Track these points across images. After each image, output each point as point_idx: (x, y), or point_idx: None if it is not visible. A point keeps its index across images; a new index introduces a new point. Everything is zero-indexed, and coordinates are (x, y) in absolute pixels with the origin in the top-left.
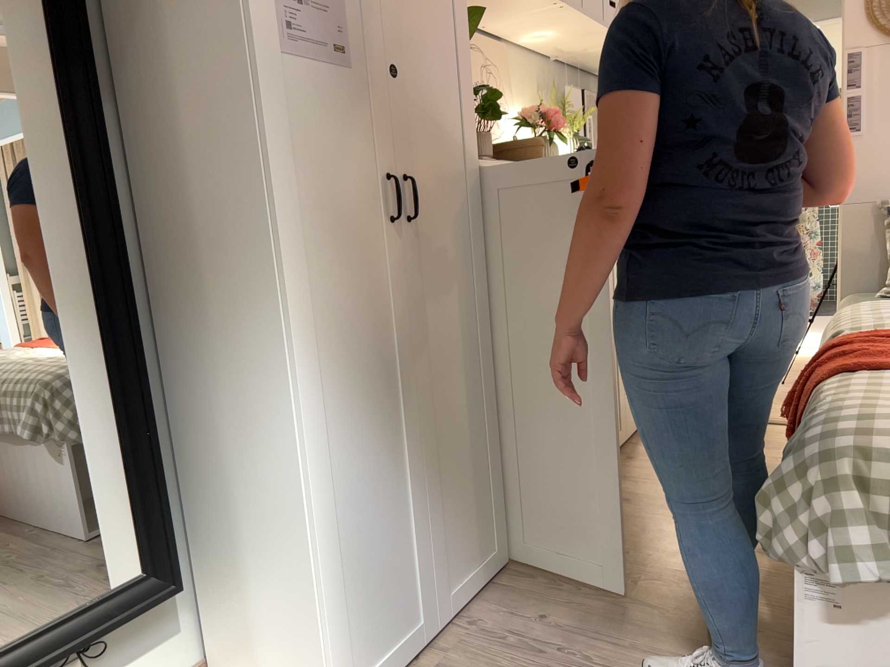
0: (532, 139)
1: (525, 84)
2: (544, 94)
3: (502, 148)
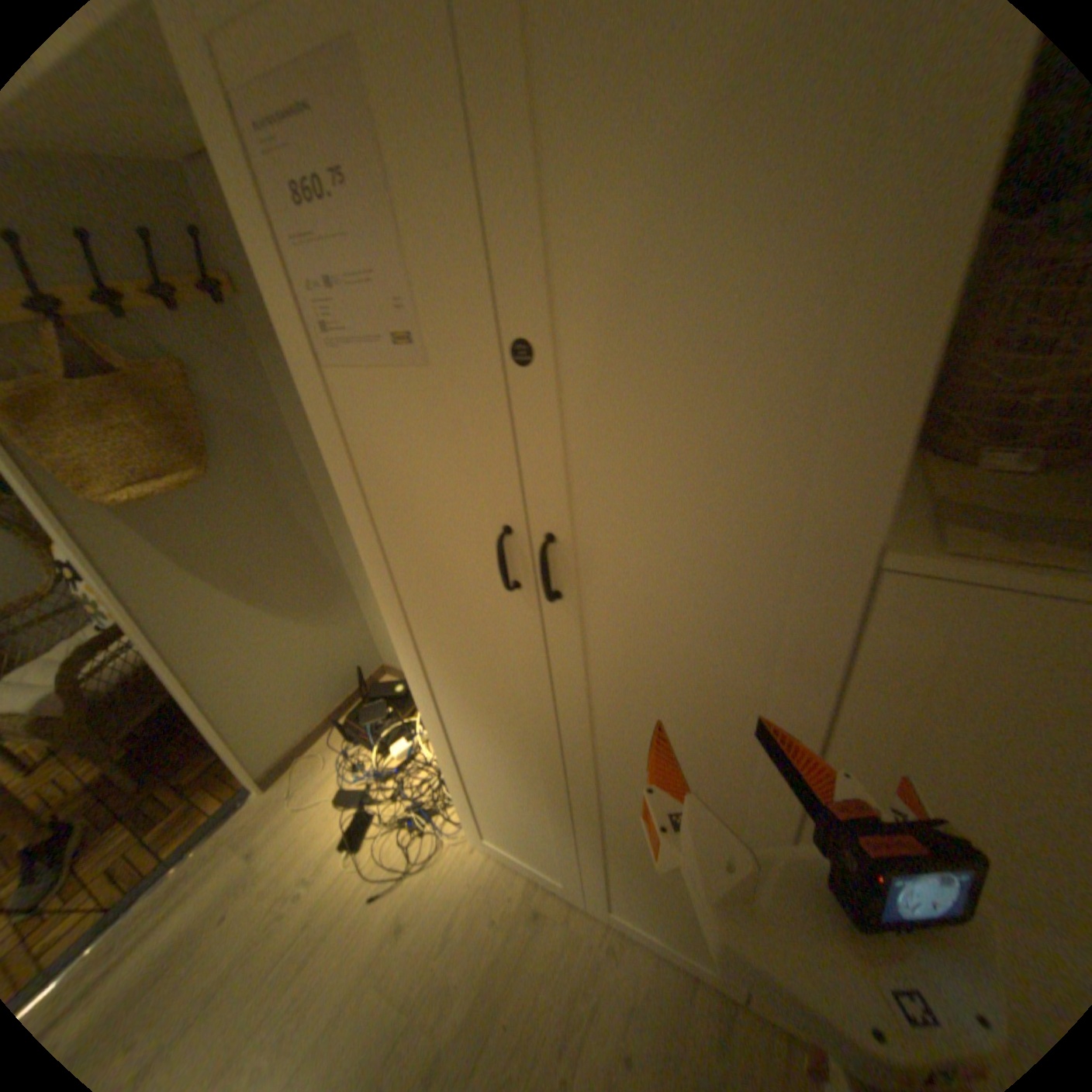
0: None
1: None
2: None
3: None
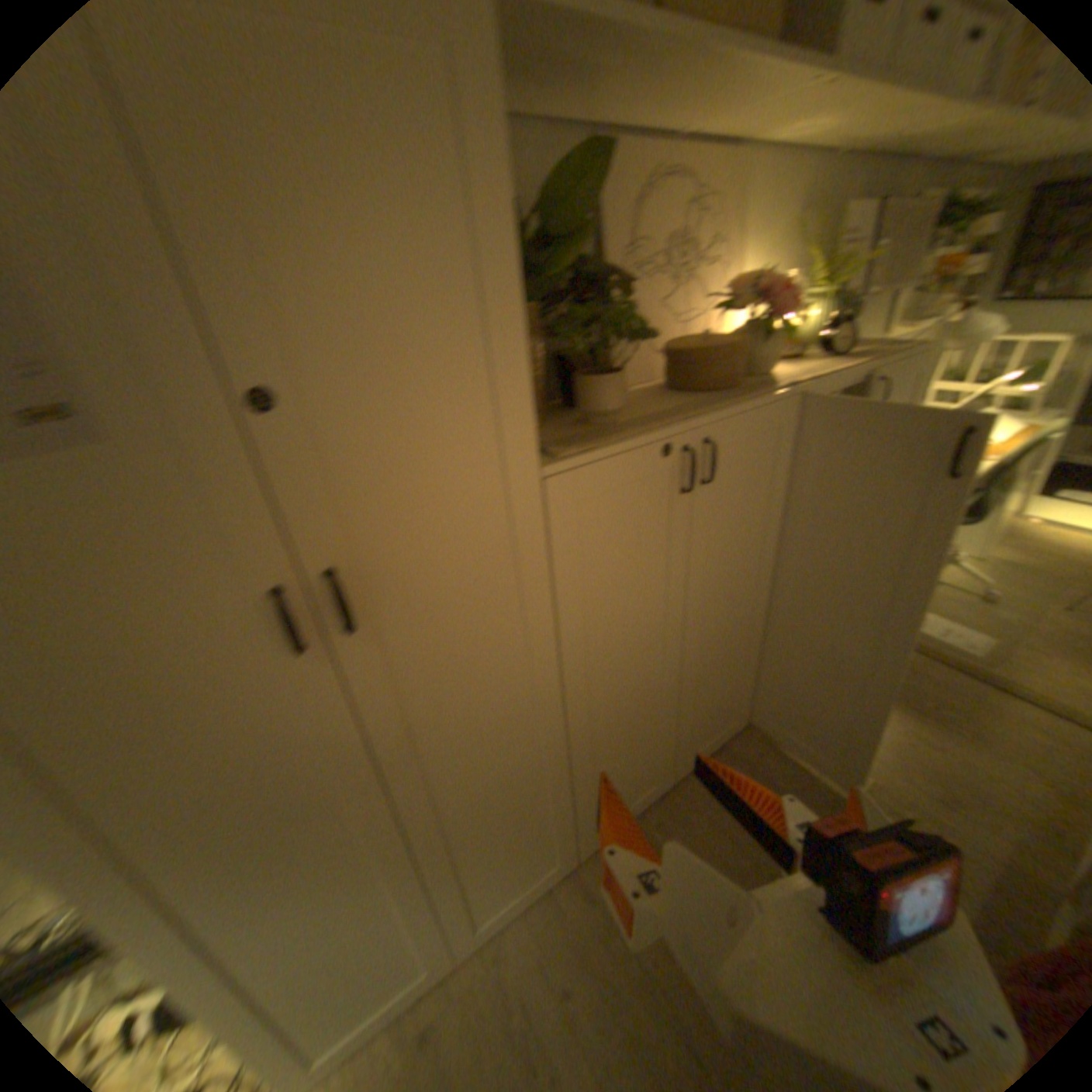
0: (740, 337)
1: (785, 209)
2: (812, 224)
3: (680, 362)
